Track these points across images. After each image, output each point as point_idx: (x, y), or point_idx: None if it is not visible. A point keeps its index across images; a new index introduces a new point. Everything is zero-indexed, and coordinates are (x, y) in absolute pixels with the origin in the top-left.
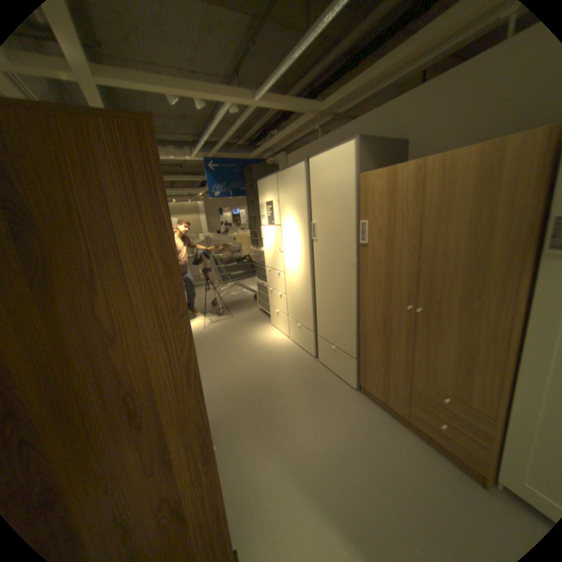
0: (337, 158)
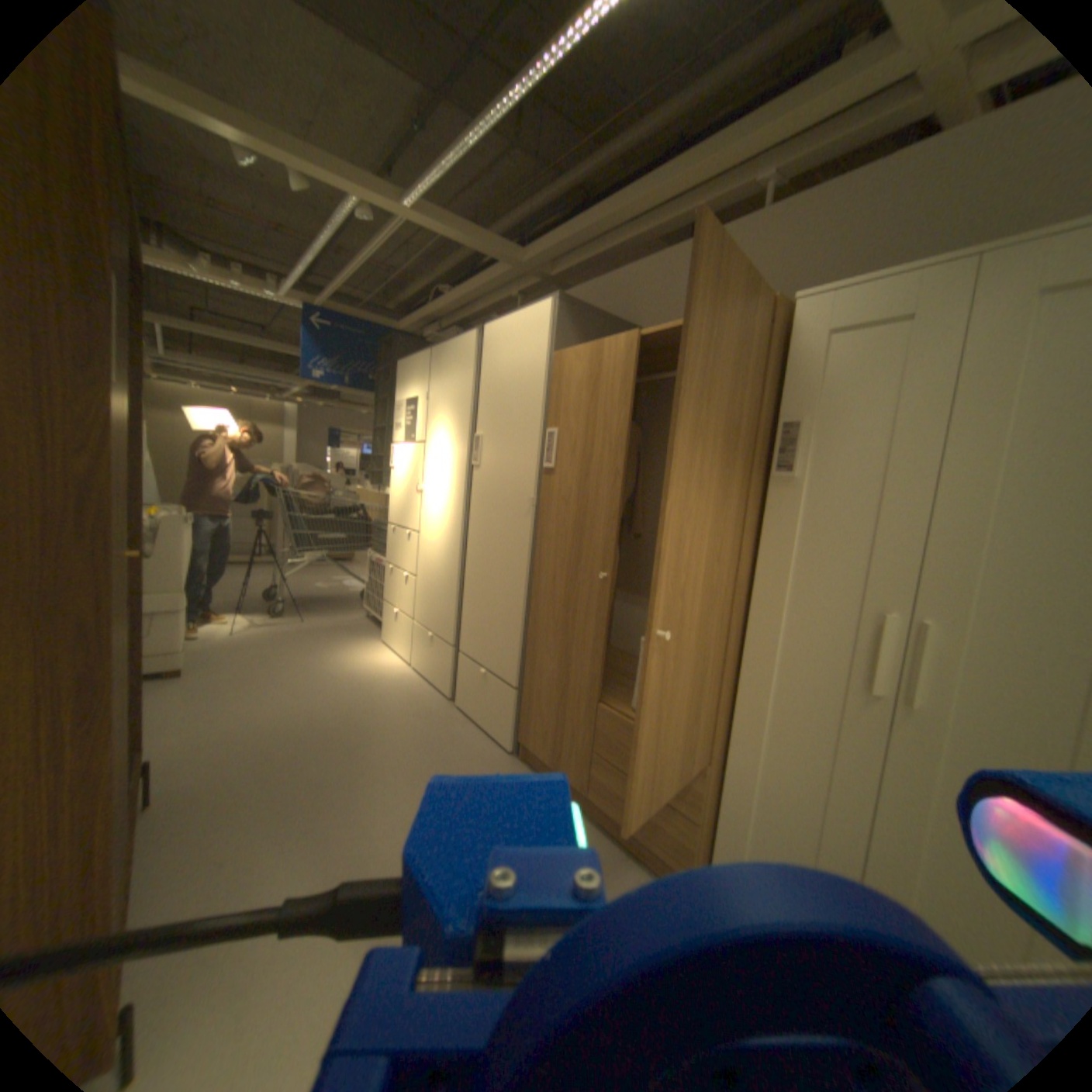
0: (521, 325)
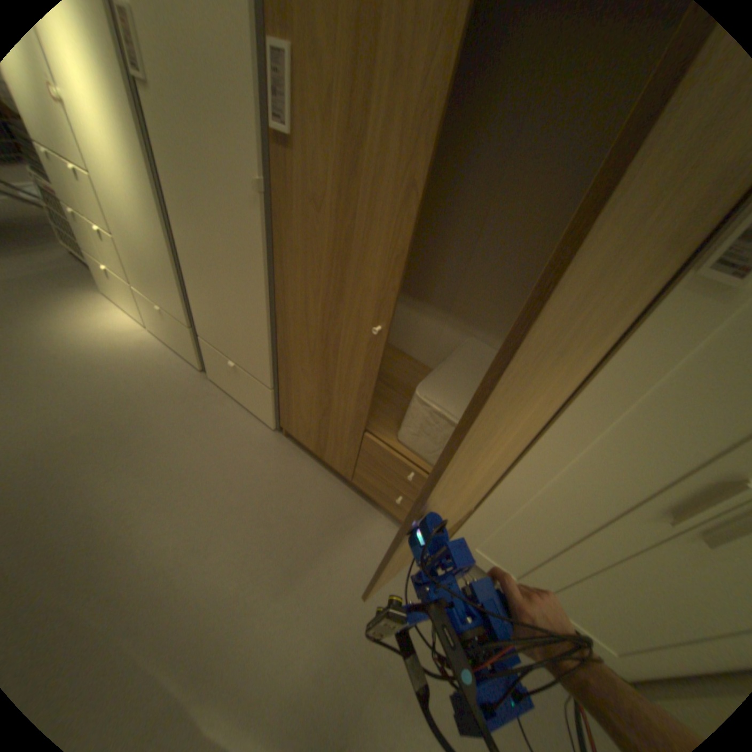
0: None
